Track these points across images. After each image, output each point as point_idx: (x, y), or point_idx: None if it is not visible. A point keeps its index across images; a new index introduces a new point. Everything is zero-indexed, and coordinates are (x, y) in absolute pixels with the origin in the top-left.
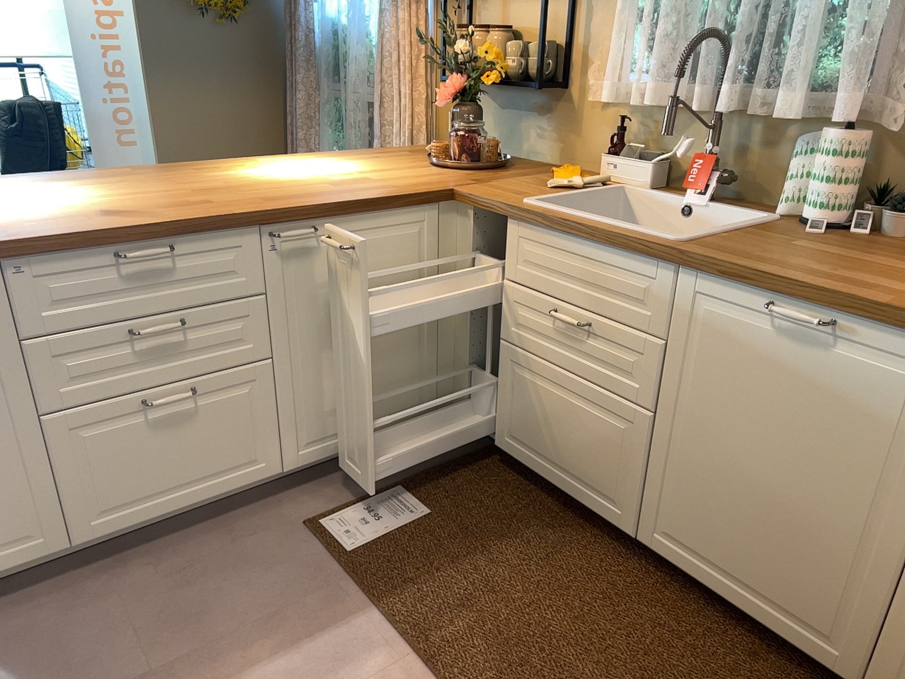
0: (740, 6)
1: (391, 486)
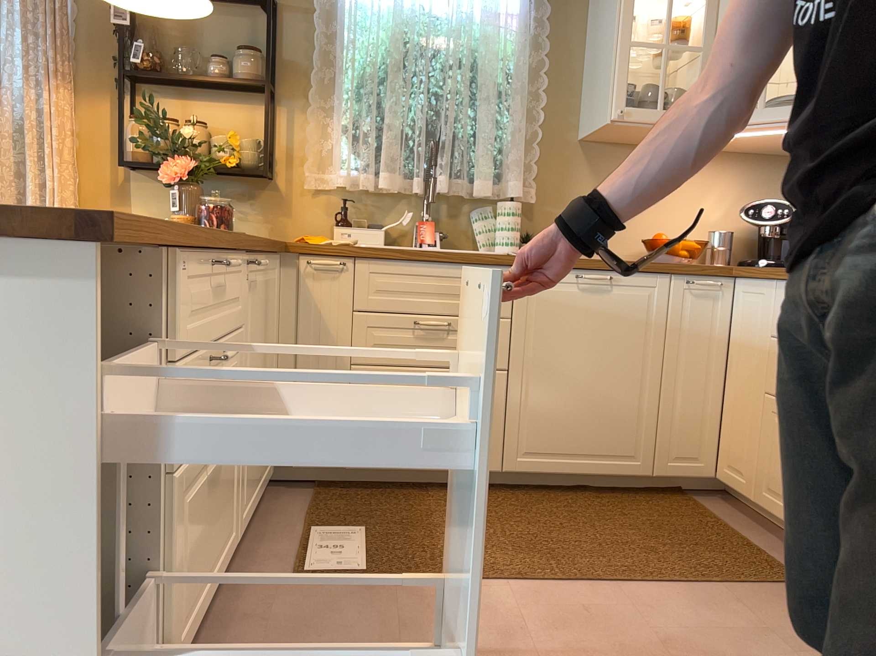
0: (427, 128)
1: (304, 531)
